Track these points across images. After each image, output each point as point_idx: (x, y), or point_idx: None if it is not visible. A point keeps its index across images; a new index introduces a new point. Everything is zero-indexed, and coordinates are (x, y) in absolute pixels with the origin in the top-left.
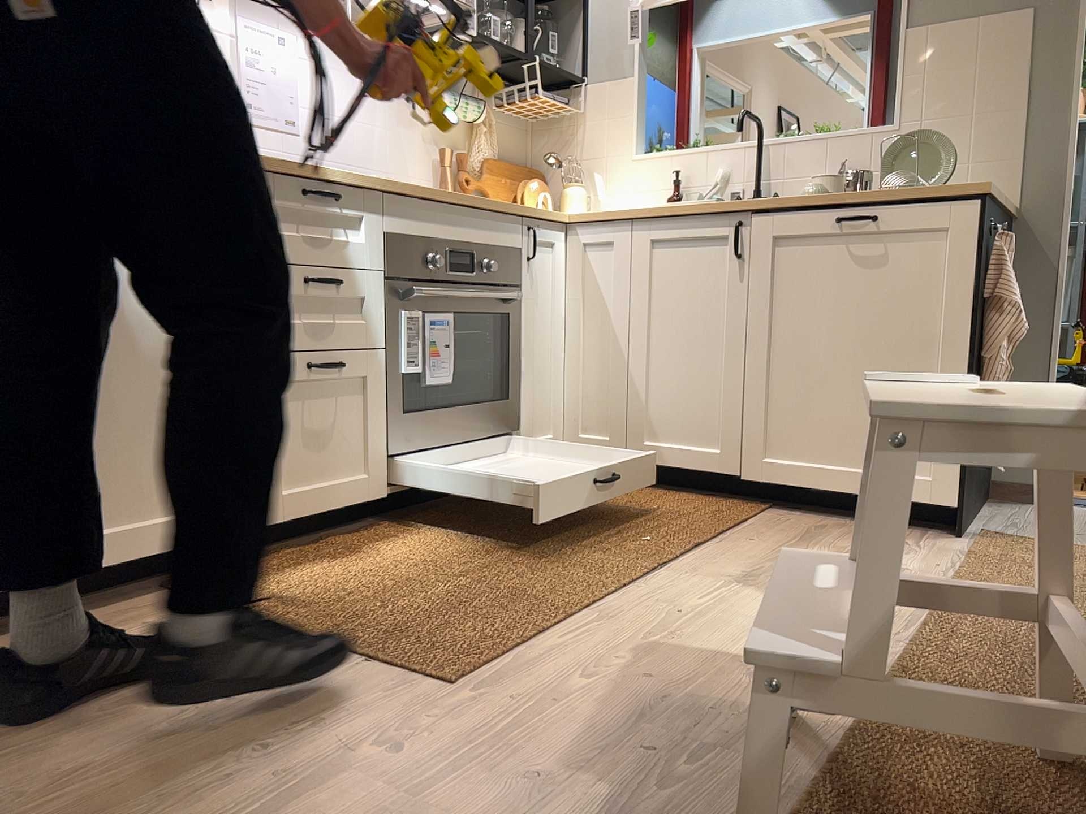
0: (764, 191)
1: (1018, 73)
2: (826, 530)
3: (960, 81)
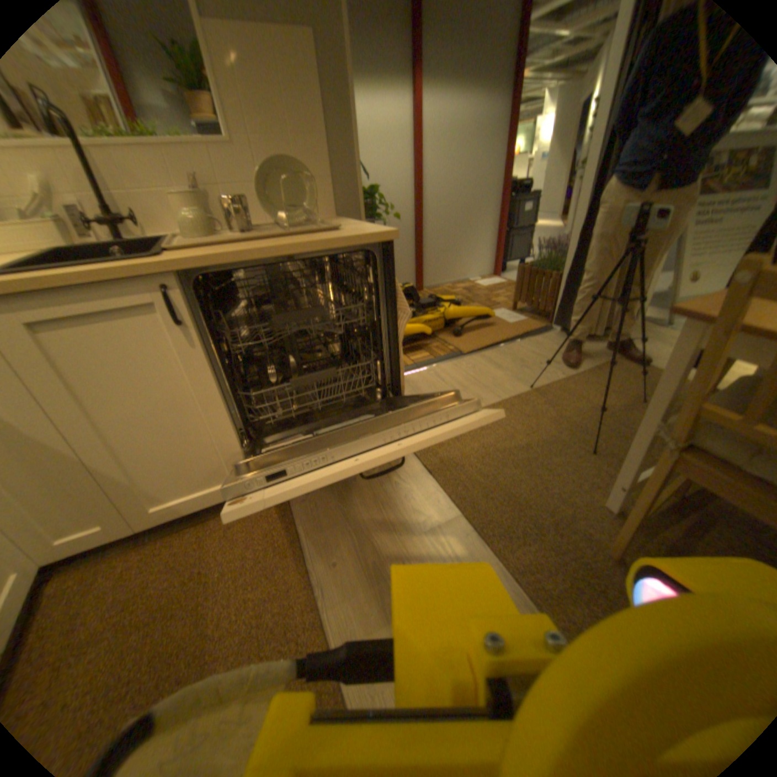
0: (110, 203)
1: (316, 94)
2: (349, 502)
3: (273, 94)
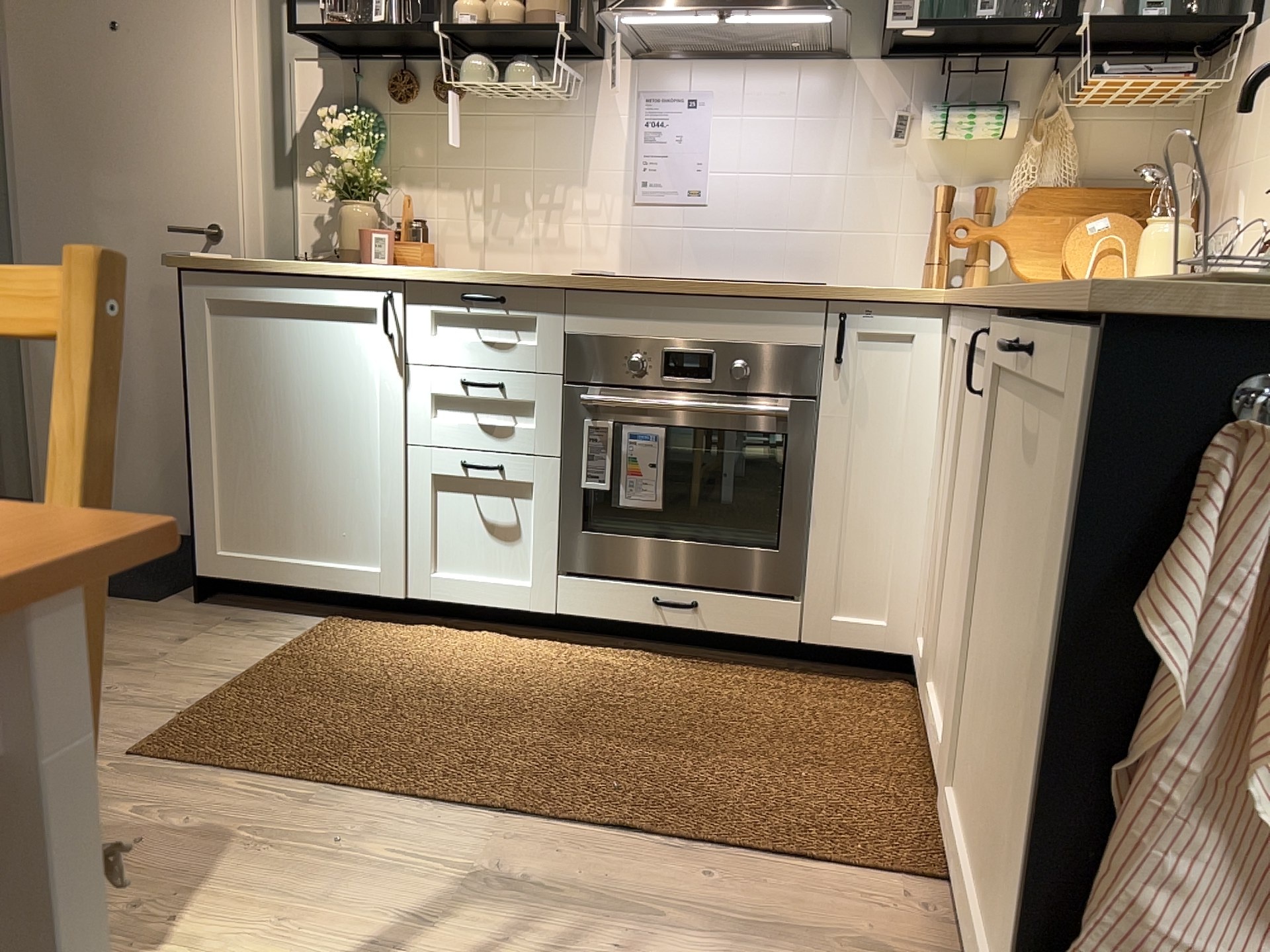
0: None
1: None
2: None
3: None
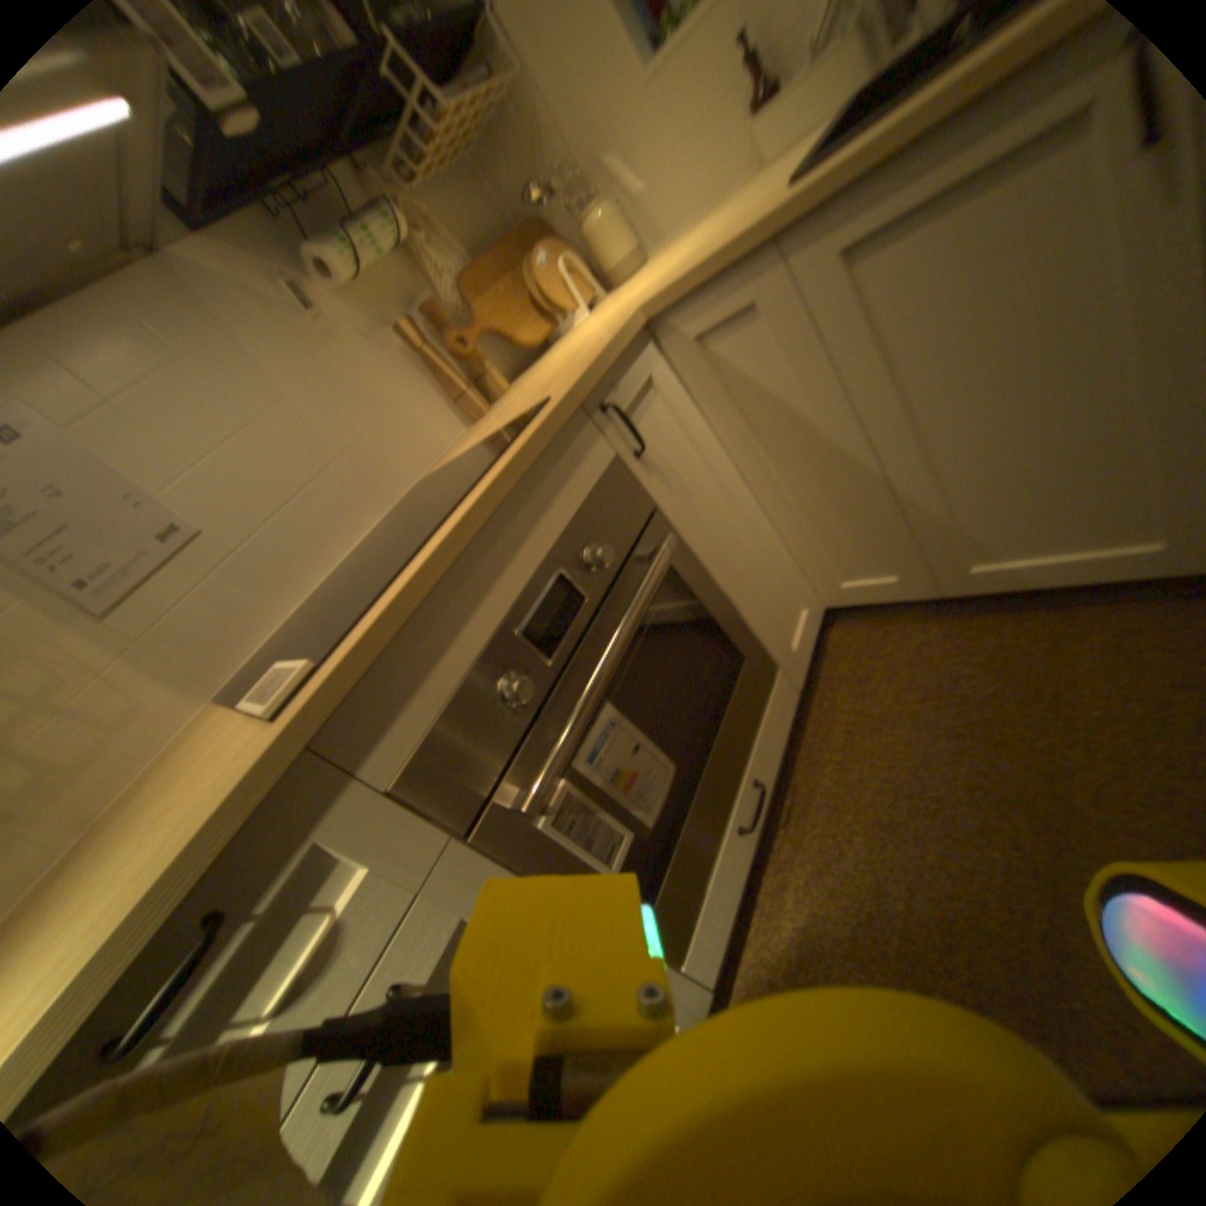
0: None
1: None
2: None
3: None
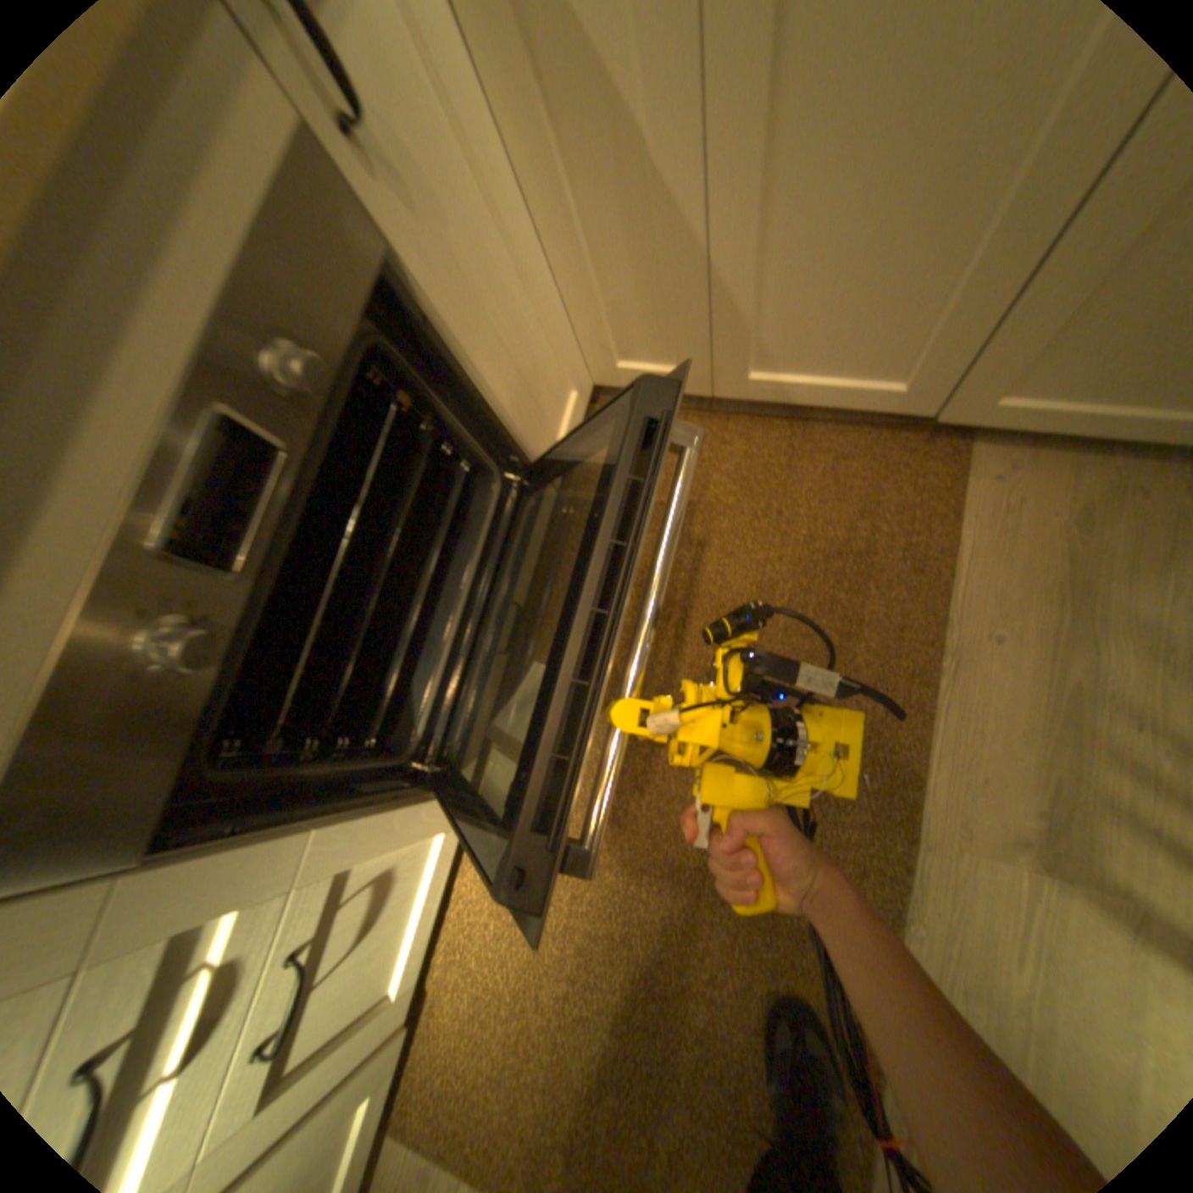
0: None
1: None
2: (1096, 536)
3: None
